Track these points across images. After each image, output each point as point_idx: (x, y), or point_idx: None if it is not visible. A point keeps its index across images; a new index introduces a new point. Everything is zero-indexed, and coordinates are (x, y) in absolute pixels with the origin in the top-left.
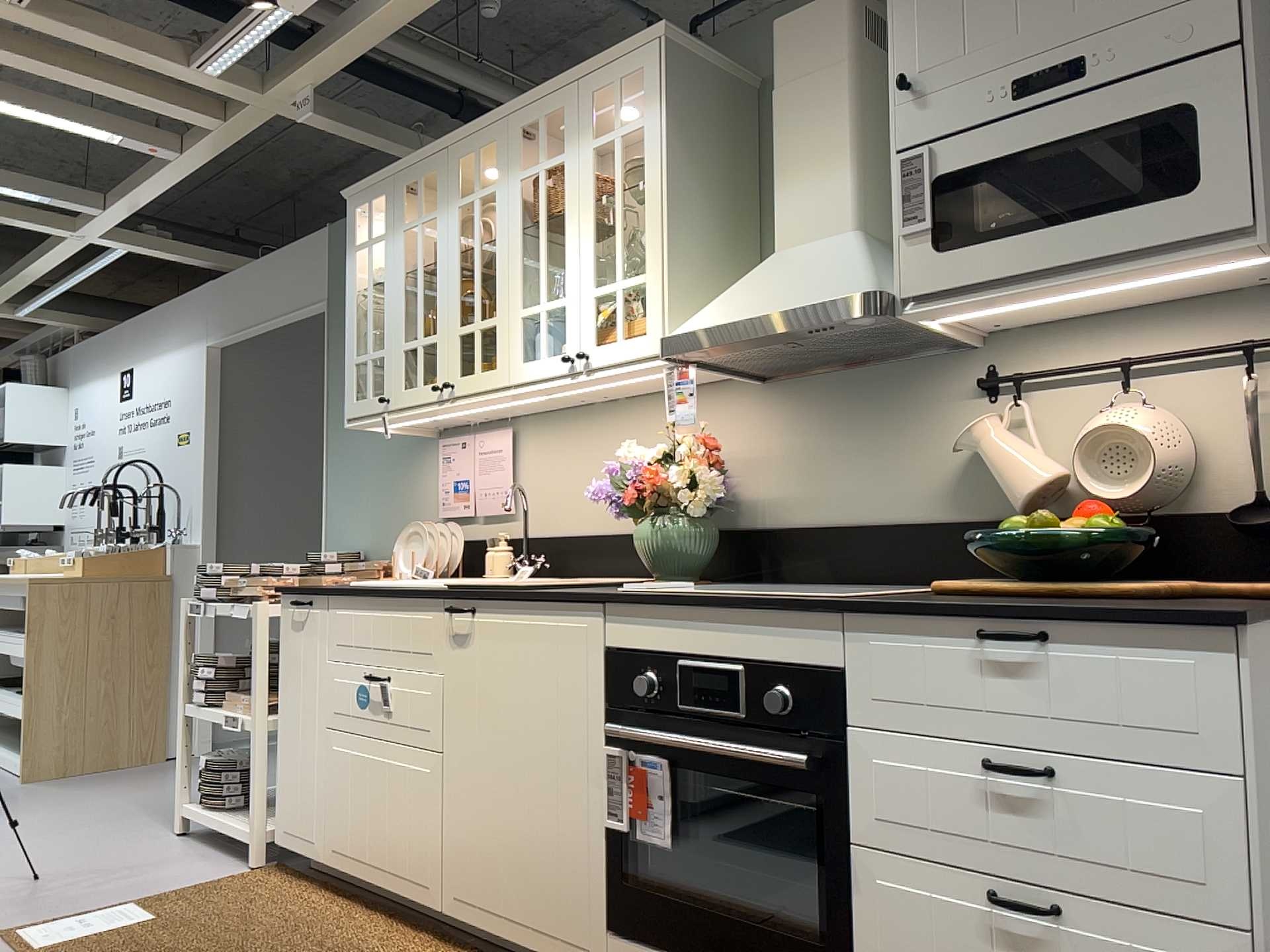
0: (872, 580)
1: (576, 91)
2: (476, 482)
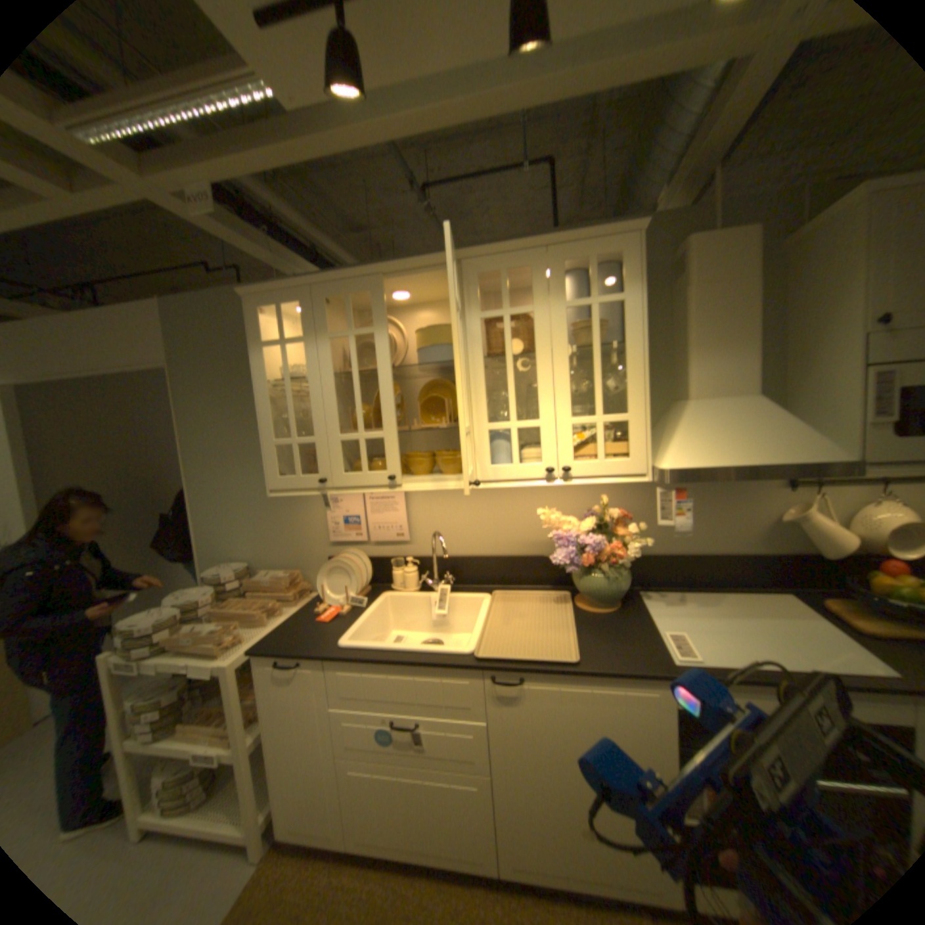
0: (713, 588)
1: (545, 255)
2: (371, 520)
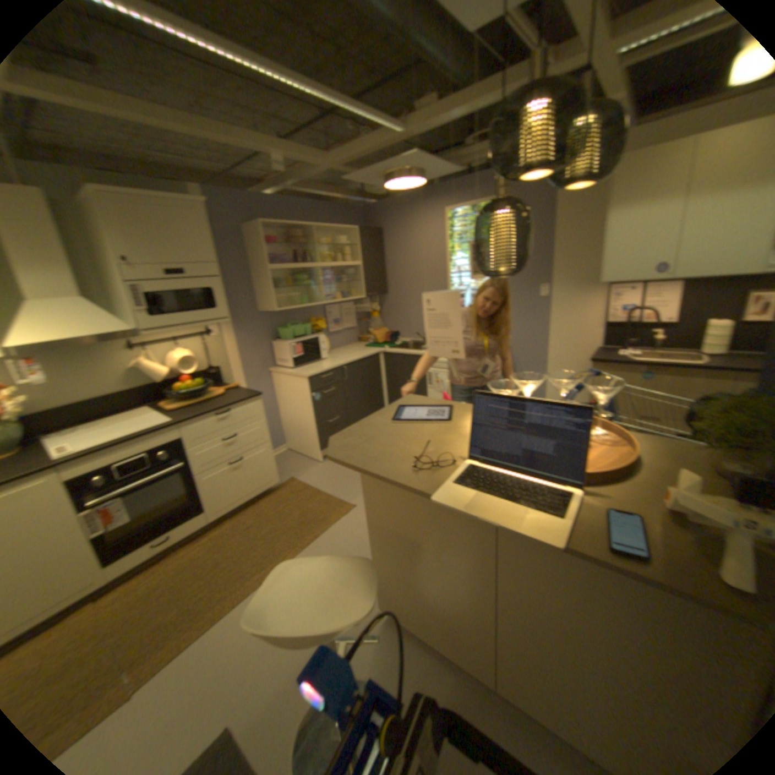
0: (96, 419)
1: None
2: None
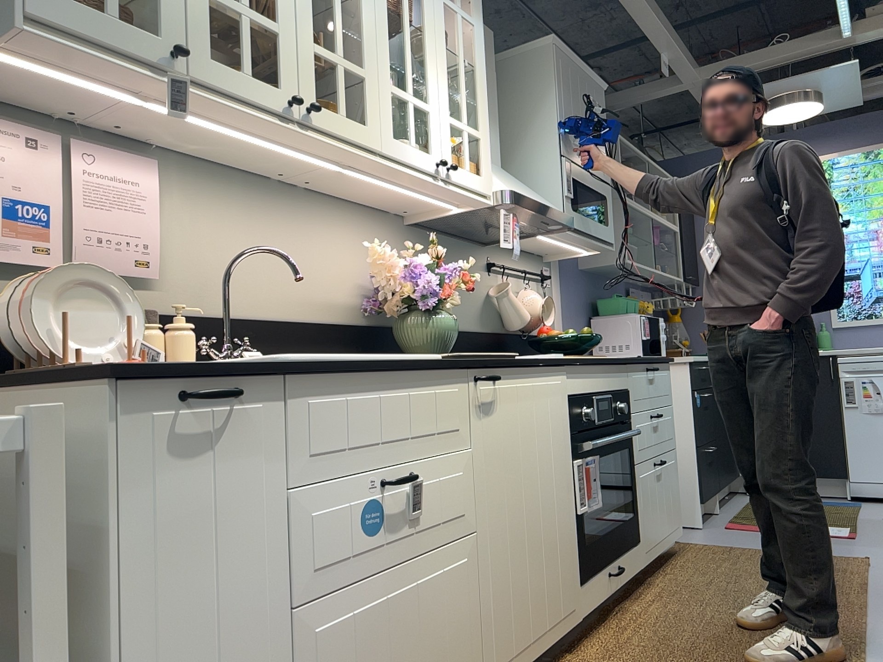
0: None
1: None
2: (81, 217)
